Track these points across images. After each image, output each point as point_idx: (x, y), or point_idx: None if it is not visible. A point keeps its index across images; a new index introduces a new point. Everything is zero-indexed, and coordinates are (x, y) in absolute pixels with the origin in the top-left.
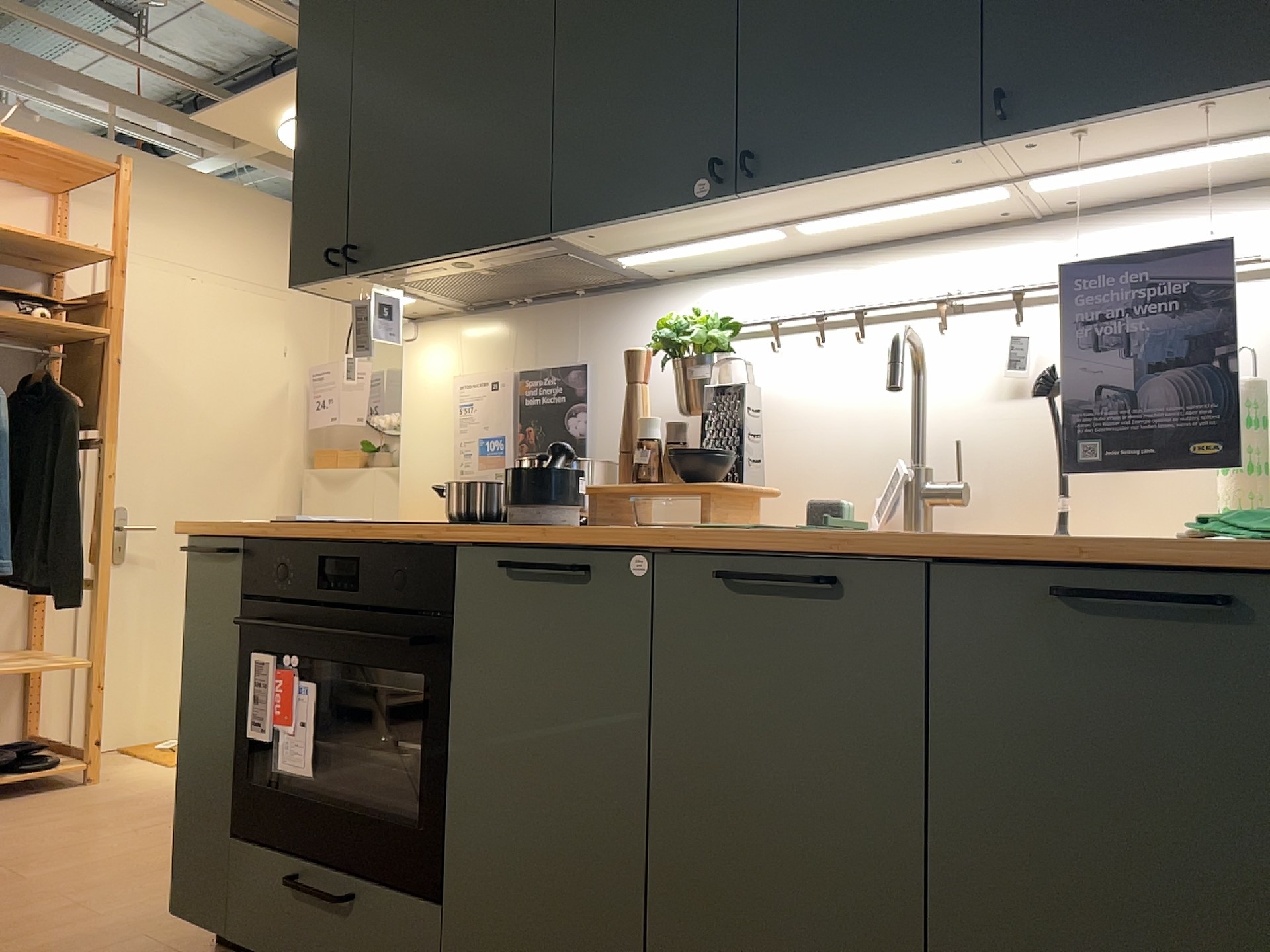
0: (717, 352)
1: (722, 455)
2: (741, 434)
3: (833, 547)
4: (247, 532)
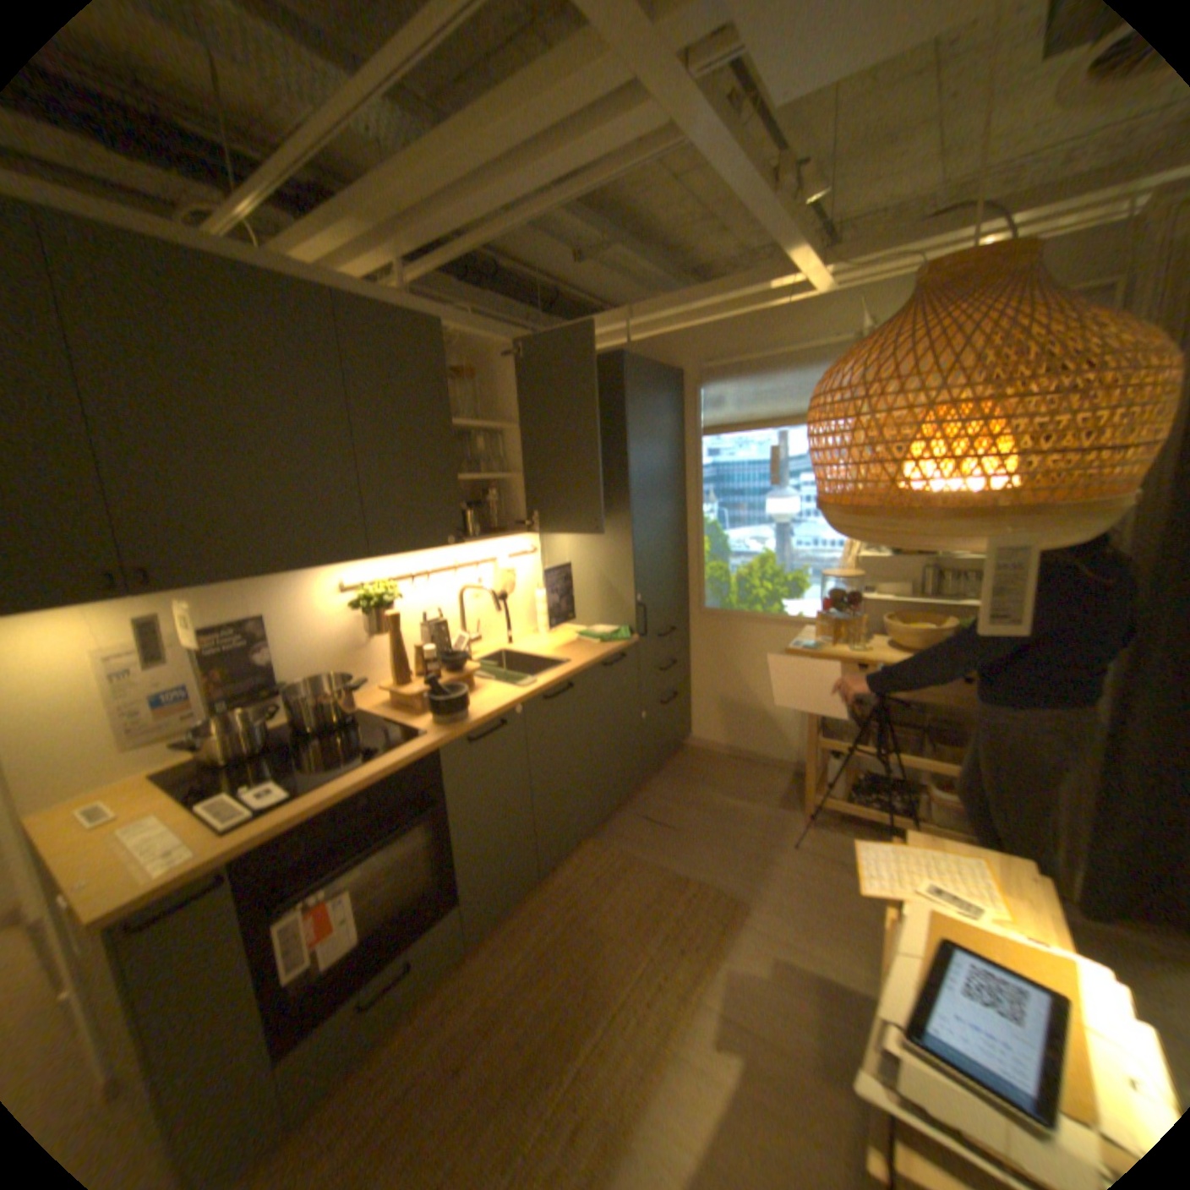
0: (388, 602)
1: (460, 655)
2: (443, 642)
3: (568, 675)
4: (223, 856)
